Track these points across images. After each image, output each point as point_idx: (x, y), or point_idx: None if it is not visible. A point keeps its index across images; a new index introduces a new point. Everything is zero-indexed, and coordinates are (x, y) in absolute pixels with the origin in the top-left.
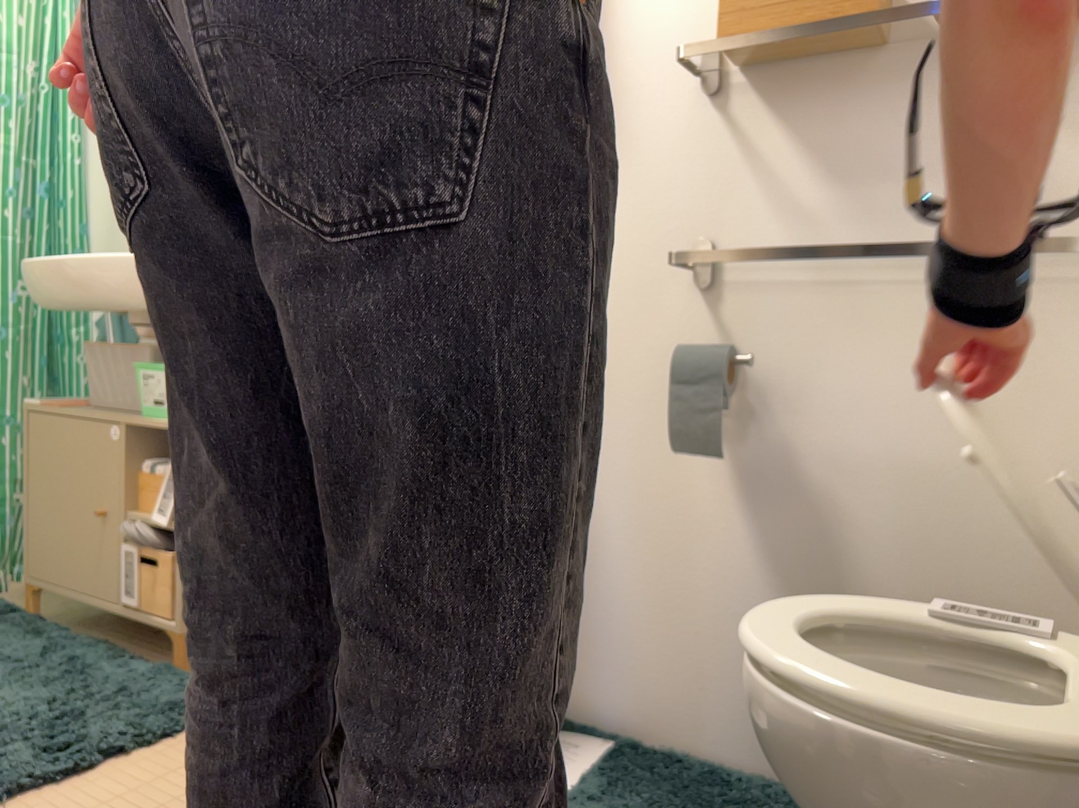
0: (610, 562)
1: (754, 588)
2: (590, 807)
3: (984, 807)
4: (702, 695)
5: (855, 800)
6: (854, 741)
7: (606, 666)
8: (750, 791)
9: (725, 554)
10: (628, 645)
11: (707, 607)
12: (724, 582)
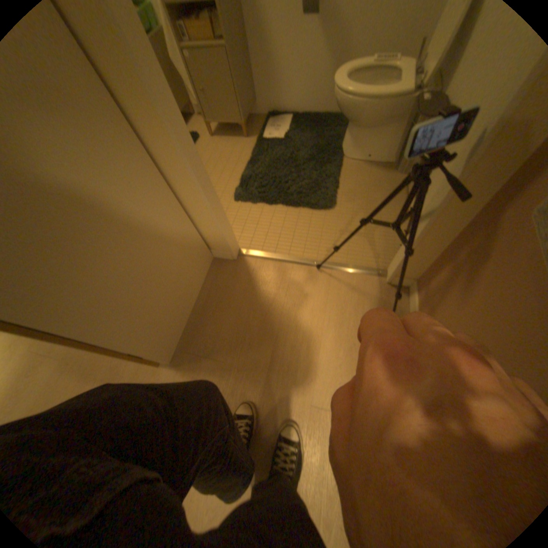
0: (284, 58)
1: (325, 57)
2: (294, 130)
3: (382, 106)
4: (311, 93)
5: (359, 111)
6: (360, 99)
7: (286, 92)
8: (325, 115)
9: (317, 47)
10: (291, 84)
11: (312, 66)
12: (316, 57)
